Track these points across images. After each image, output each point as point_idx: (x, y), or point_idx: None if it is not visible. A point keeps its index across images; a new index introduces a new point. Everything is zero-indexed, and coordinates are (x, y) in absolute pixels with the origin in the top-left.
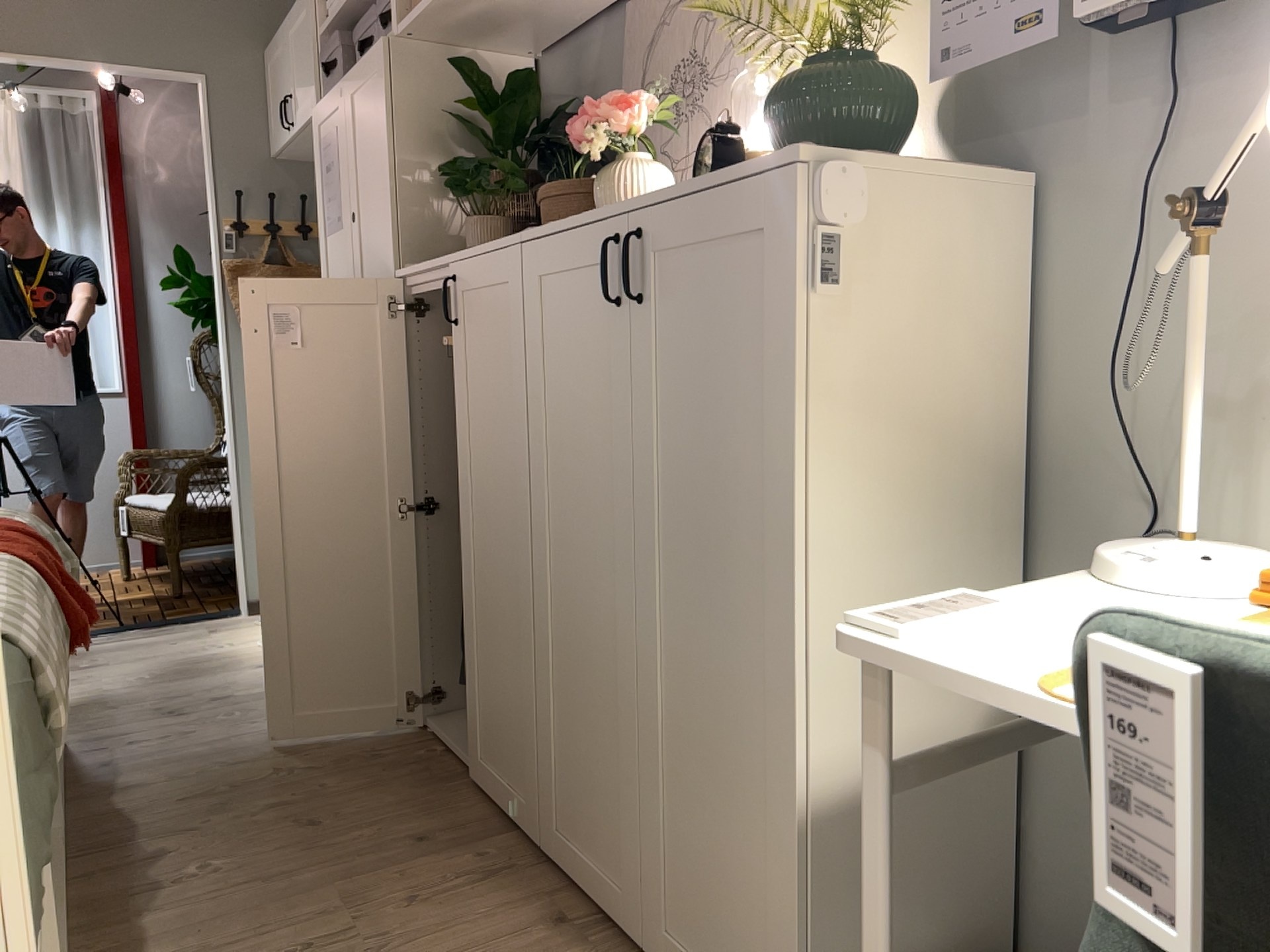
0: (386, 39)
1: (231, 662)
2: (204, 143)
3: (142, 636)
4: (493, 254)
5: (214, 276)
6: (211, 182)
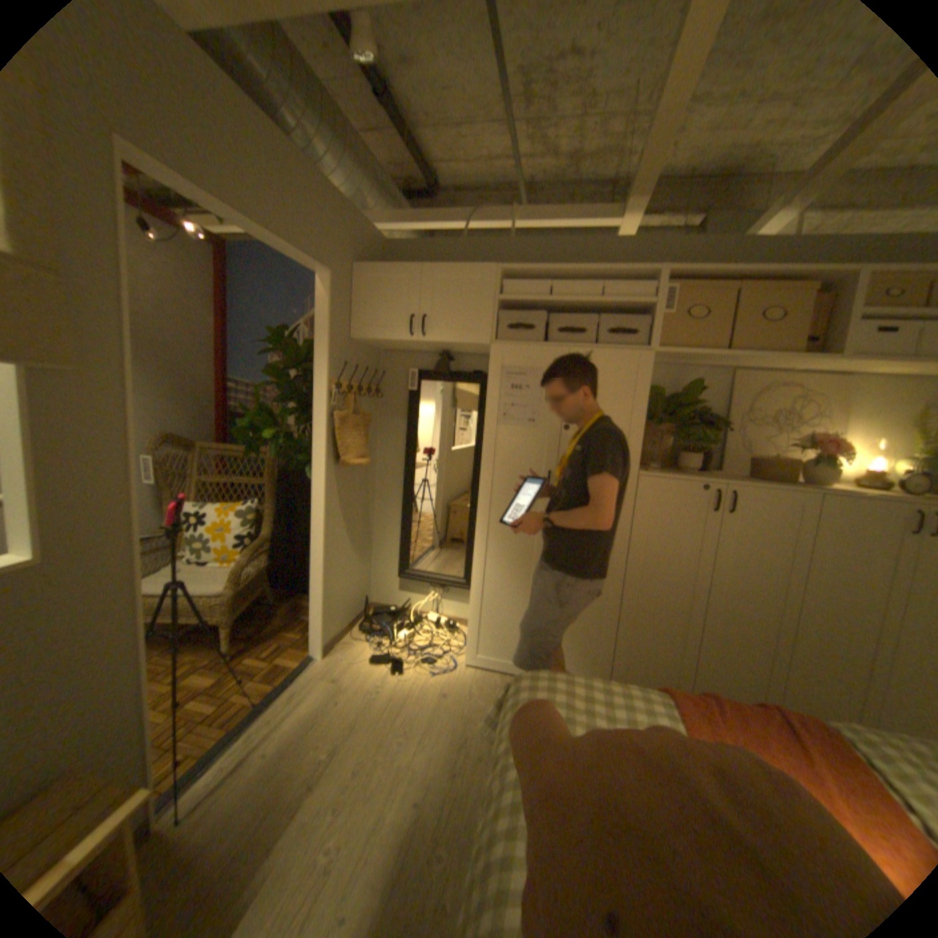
0: (653, 352)
1: (418, 700)
2: (321, 321)
3: (290, 708)
4: (793, 491)
5: (315, 420)
6: (327, 352)
